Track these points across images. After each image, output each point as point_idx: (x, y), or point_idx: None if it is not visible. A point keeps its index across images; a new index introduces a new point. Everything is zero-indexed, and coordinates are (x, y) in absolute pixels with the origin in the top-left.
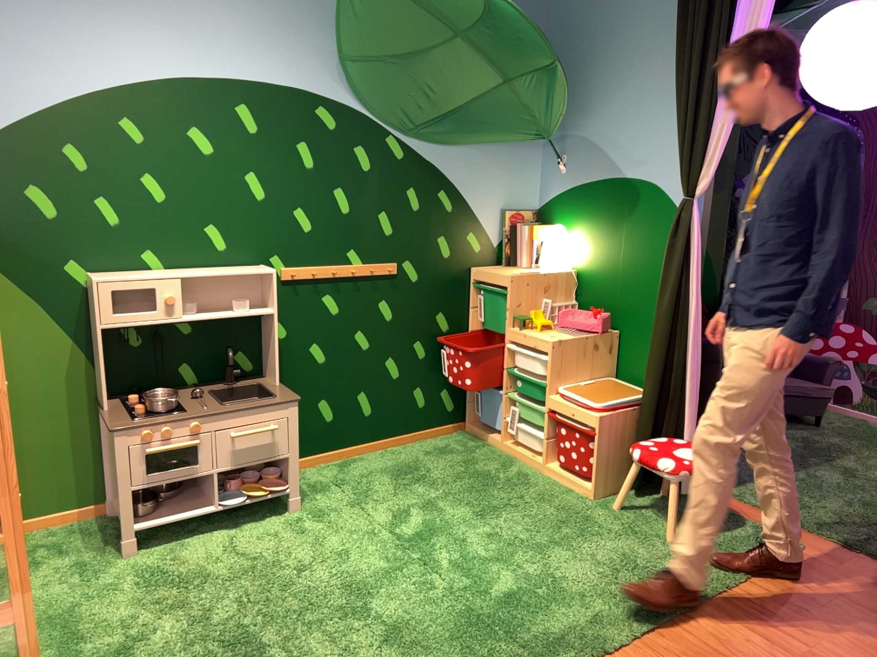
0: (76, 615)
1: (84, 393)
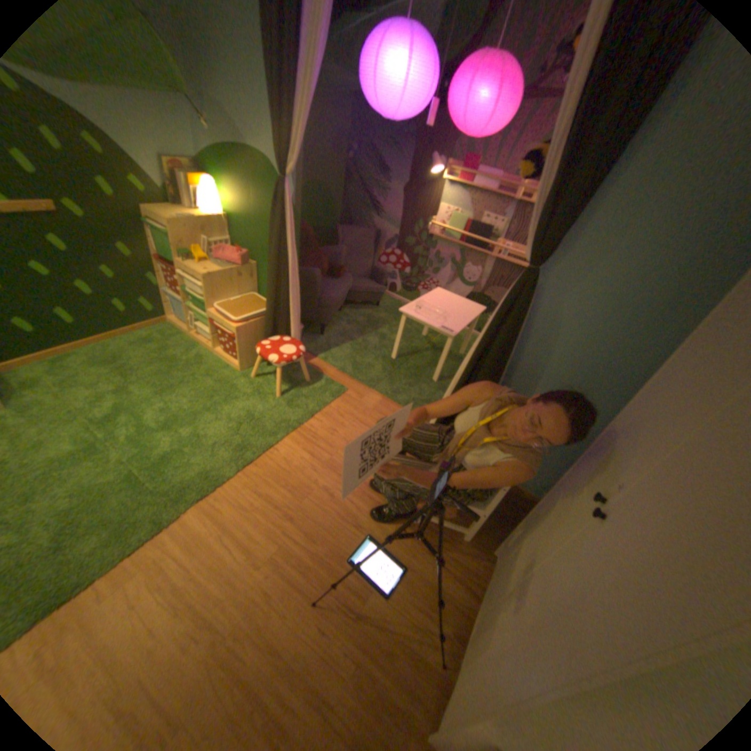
0: None
1: None
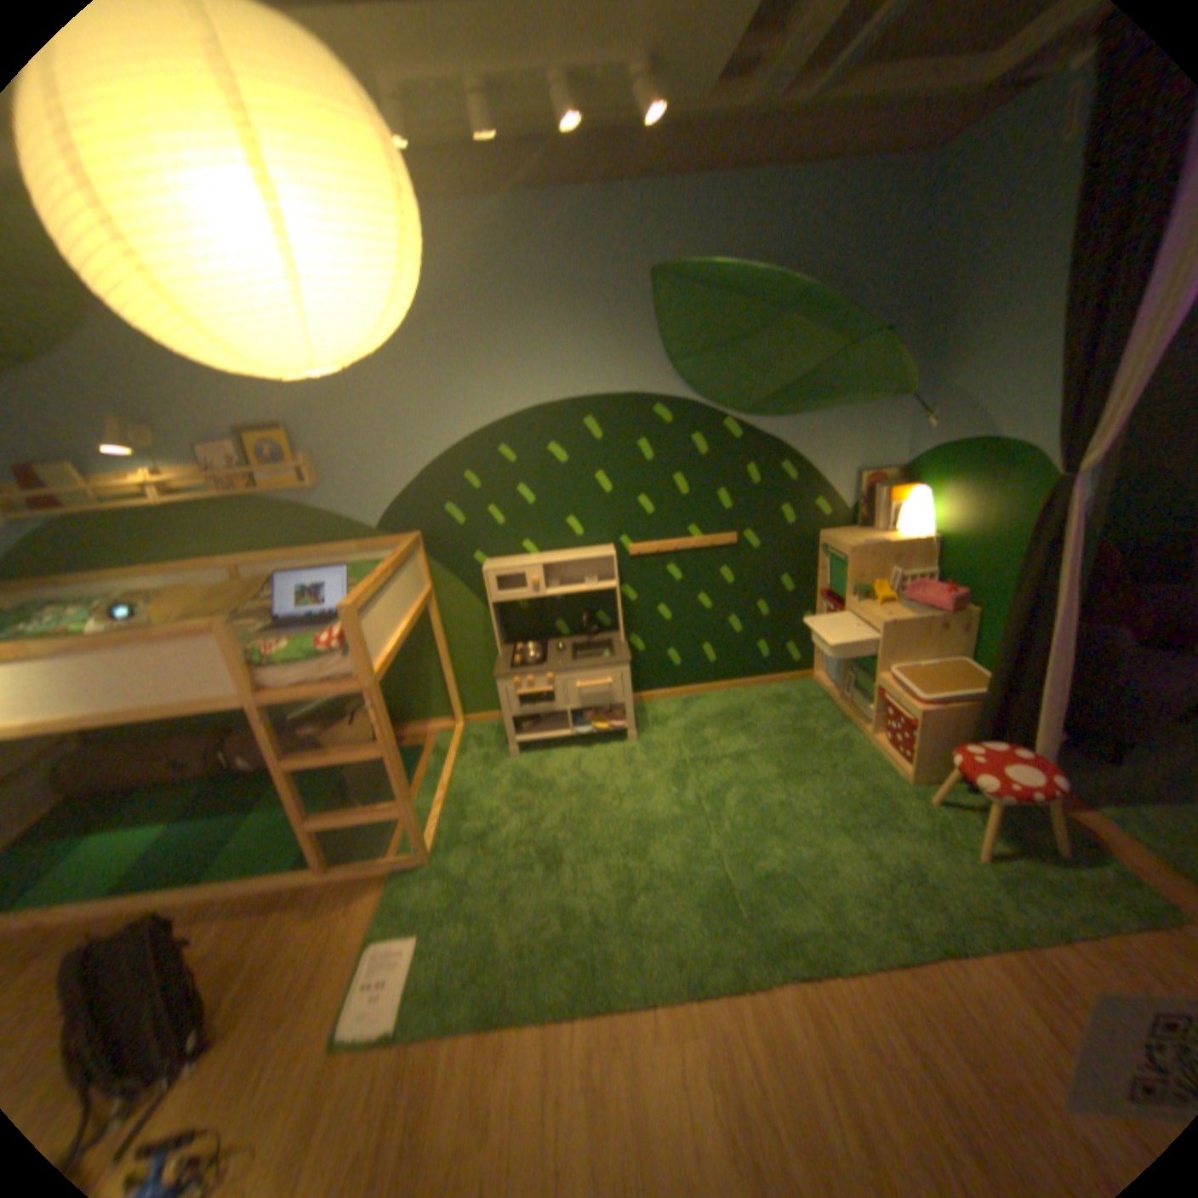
0: (469, 800)
1: (493, 641)
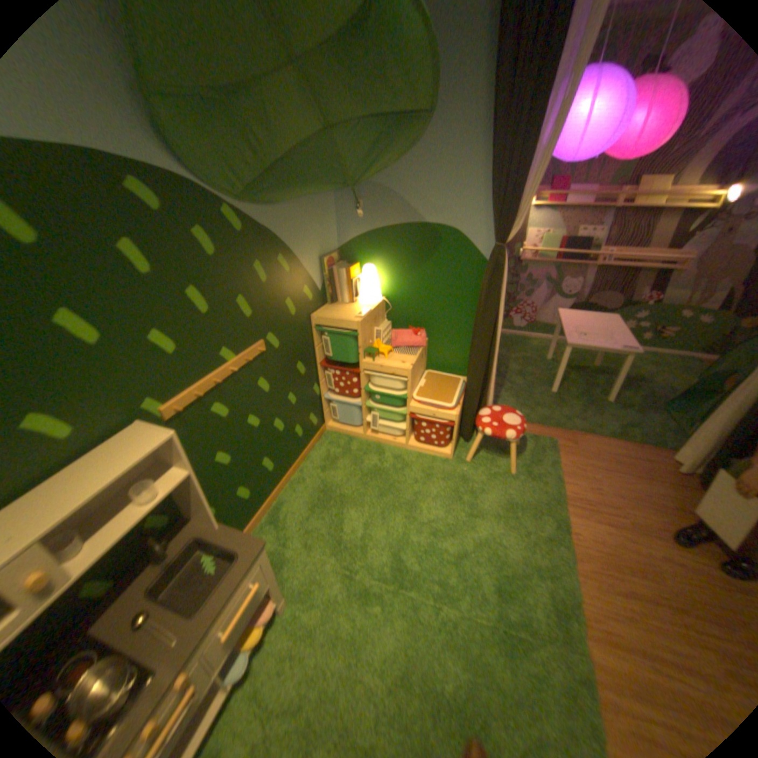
0: None
1: None
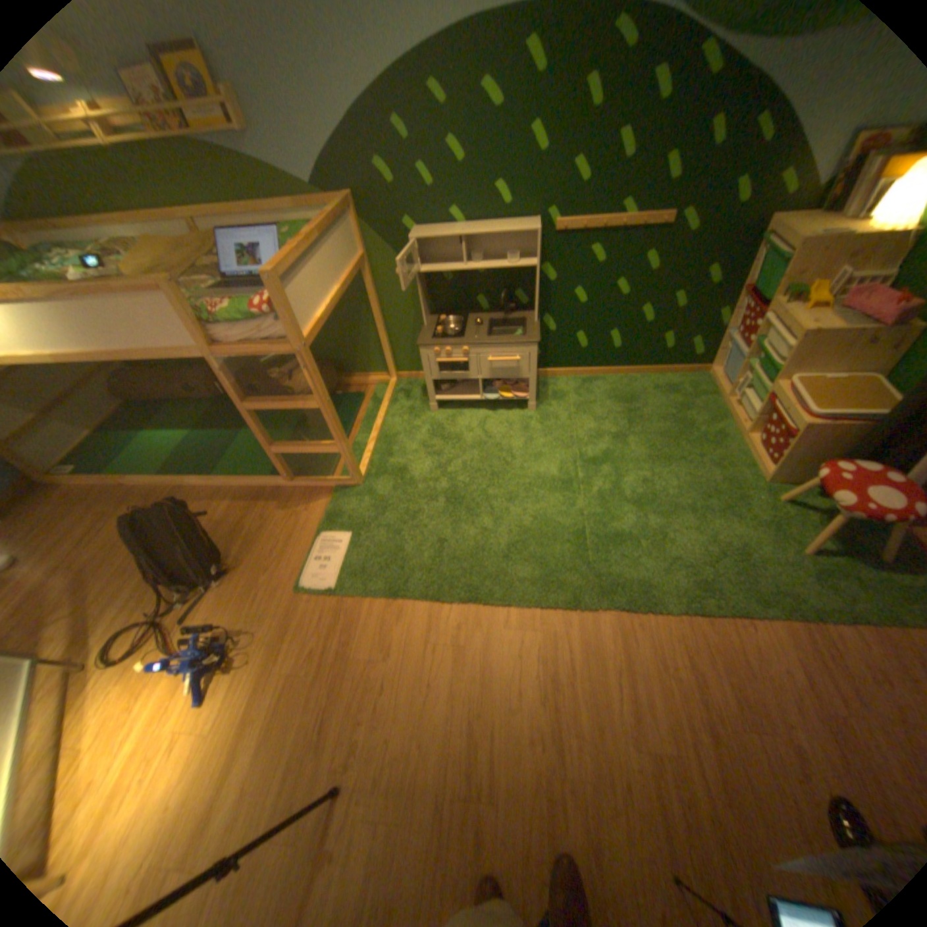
0: (396, 441)
1: (420, 309)
